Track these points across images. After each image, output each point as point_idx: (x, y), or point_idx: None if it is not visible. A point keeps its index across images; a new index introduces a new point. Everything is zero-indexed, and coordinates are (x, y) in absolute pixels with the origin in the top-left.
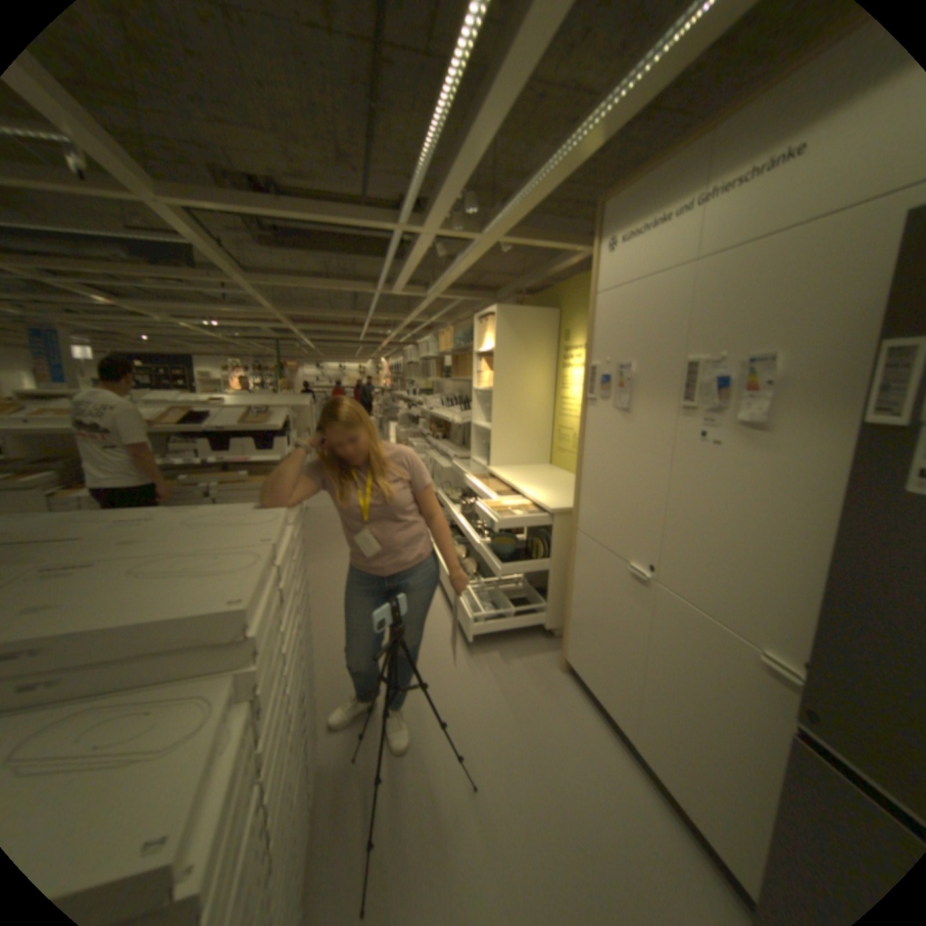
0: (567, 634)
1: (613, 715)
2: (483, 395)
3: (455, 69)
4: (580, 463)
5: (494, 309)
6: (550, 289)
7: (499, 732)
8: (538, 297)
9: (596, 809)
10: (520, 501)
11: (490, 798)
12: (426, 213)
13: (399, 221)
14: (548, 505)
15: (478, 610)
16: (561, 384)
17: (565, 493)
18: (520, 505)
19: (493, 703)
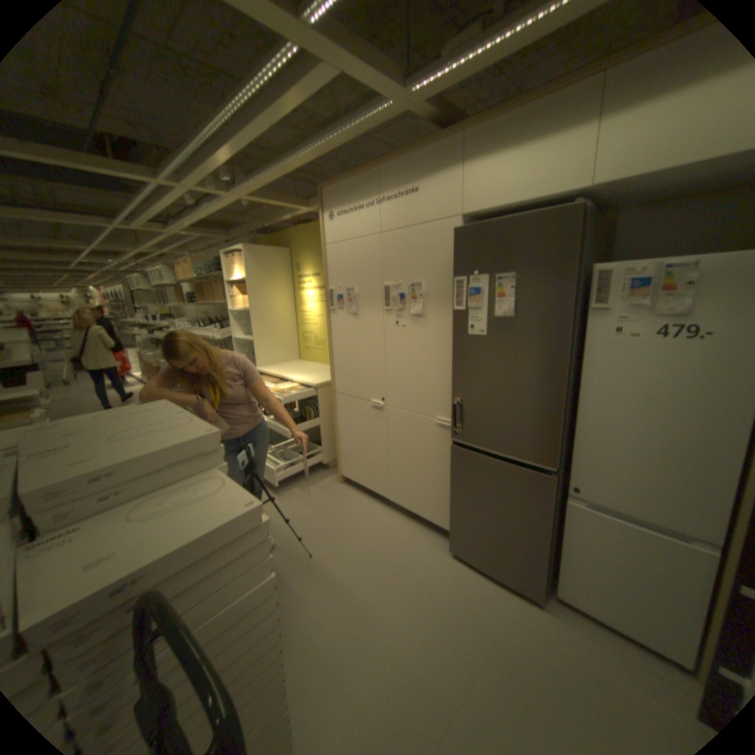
0: (340, 459)
1: (375, 490)
2: (239, 314)
3: (231, 104)
4: (332, 351)
5: (239, 248)
6: (279, 233)
7: (314, 526)
8: (270, 239)
9: (377, 535)
10: (292, 385)
11: (321, 556)
12: (183, 174)
13: (157, 177)
14: (313, 383)
15: (277, 465)
16: (300, 302)
17: (320, 374)
18: (292, 388)
19: (304, 514)
